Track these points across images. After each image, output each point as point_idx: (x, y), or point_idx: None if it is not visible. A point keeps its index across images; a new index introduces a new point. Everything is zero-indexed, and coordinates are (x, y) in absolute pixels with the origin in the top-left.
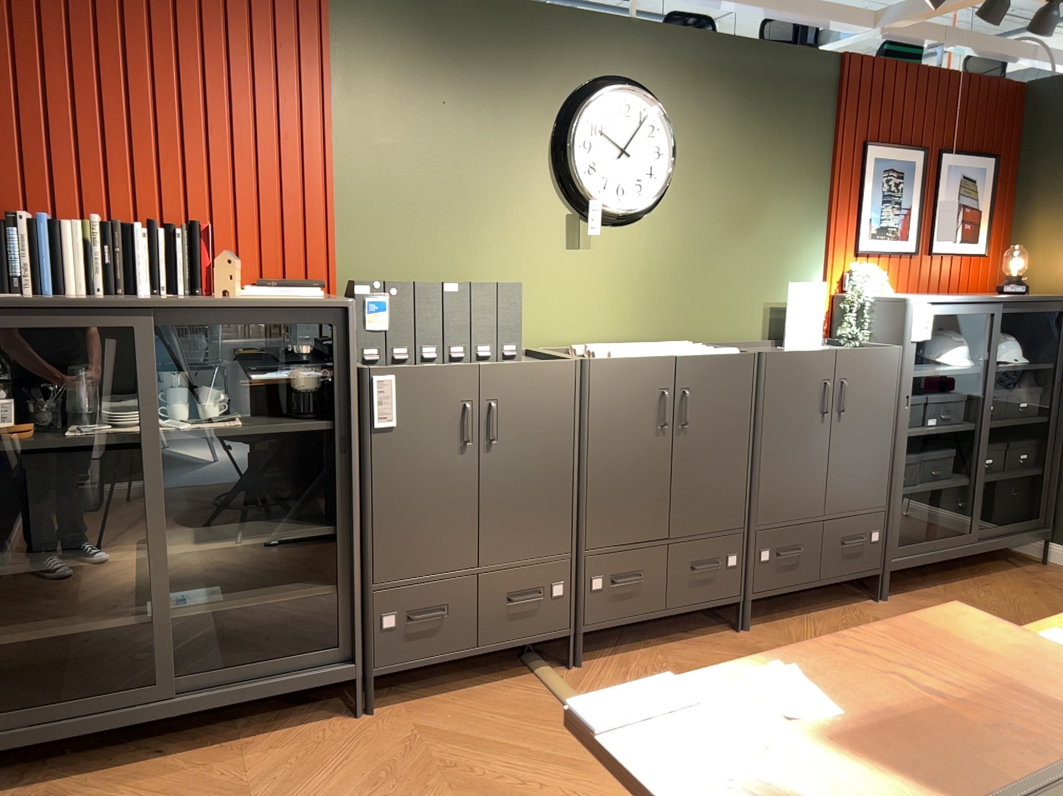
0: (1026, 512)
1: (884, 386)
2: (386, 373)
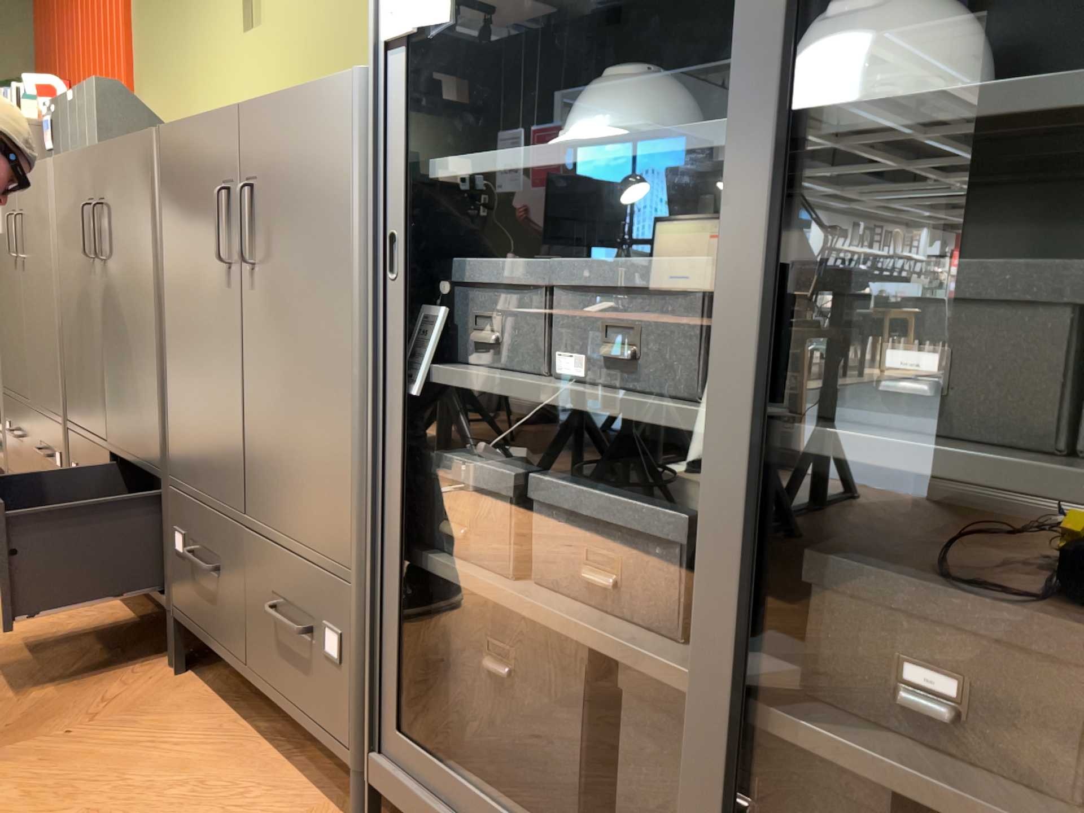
0: None
1: (323, 196)
2: None
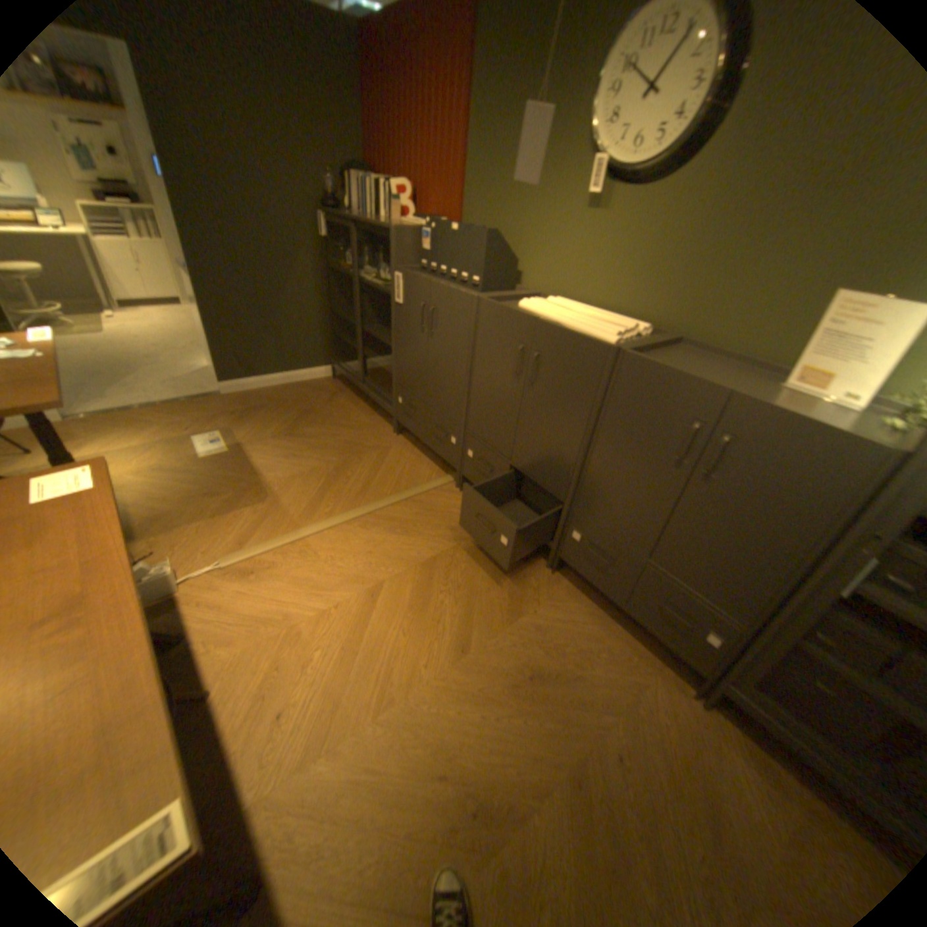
0: None
1: (812, 485)
2: (399, 272)
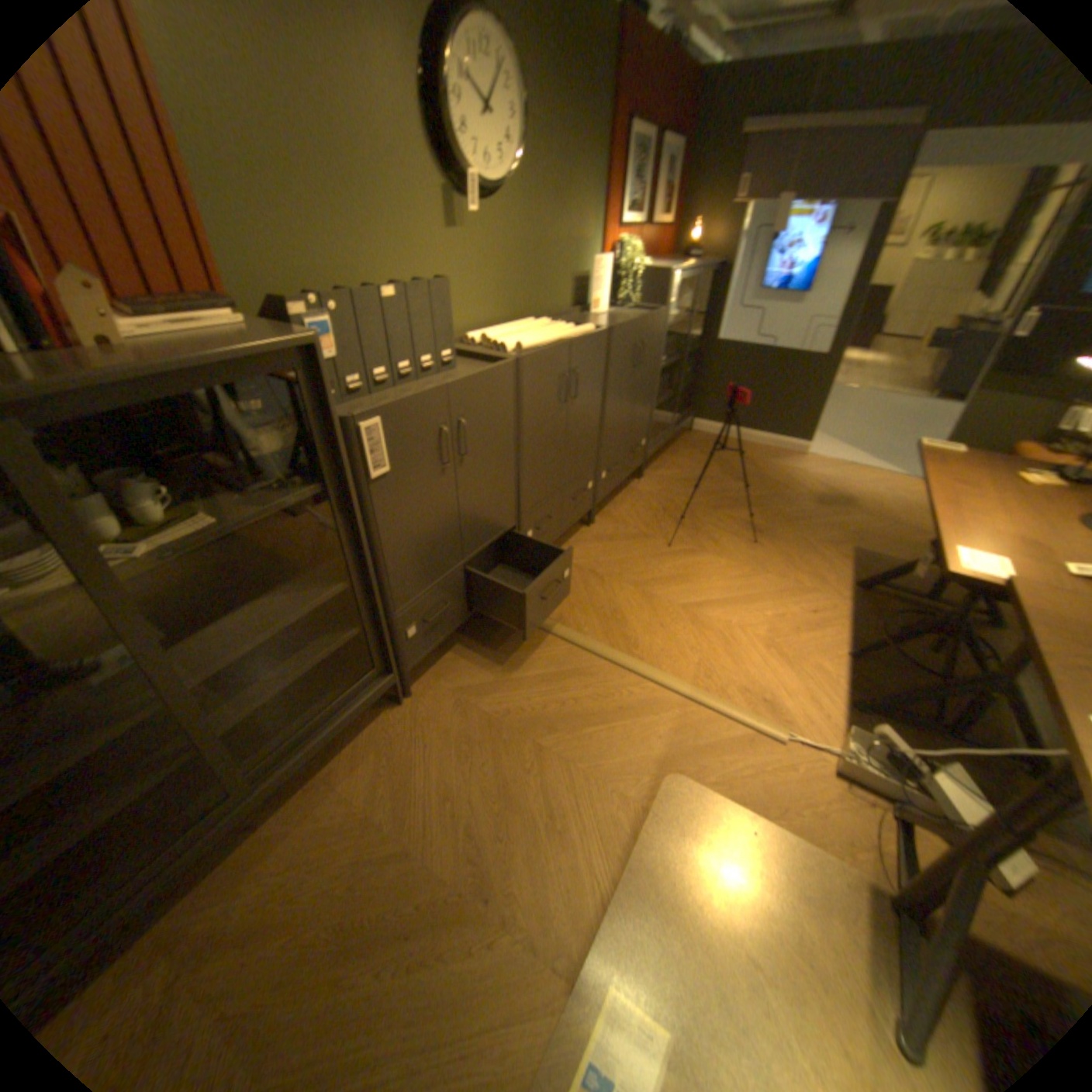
0: (684, 403)
1: (658, 340)
2: (373, 415)
